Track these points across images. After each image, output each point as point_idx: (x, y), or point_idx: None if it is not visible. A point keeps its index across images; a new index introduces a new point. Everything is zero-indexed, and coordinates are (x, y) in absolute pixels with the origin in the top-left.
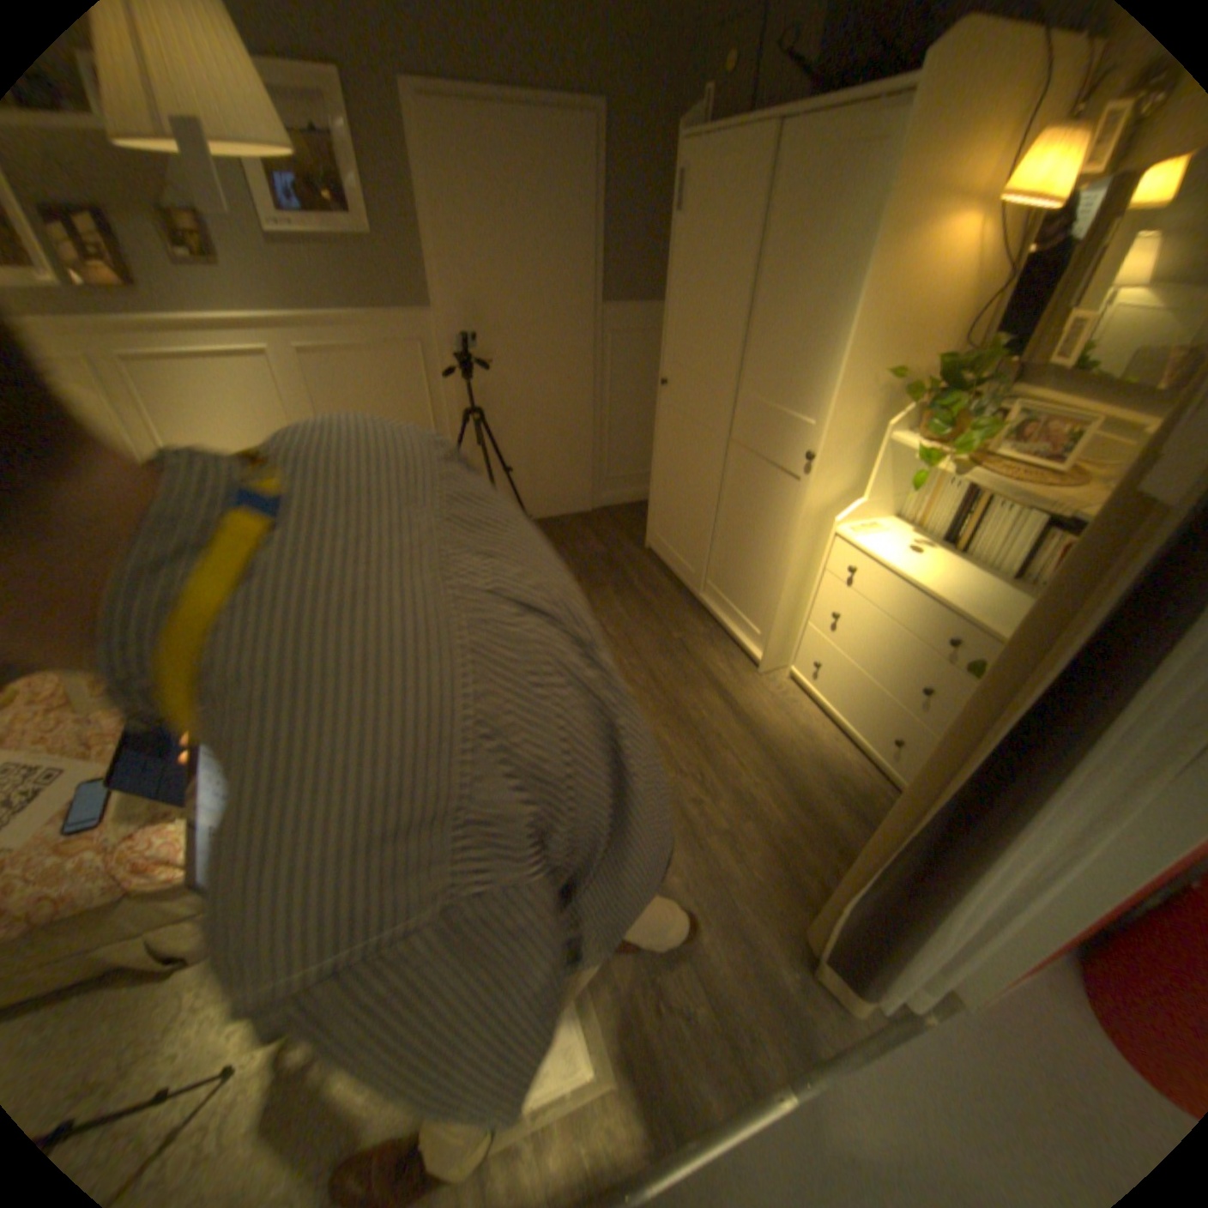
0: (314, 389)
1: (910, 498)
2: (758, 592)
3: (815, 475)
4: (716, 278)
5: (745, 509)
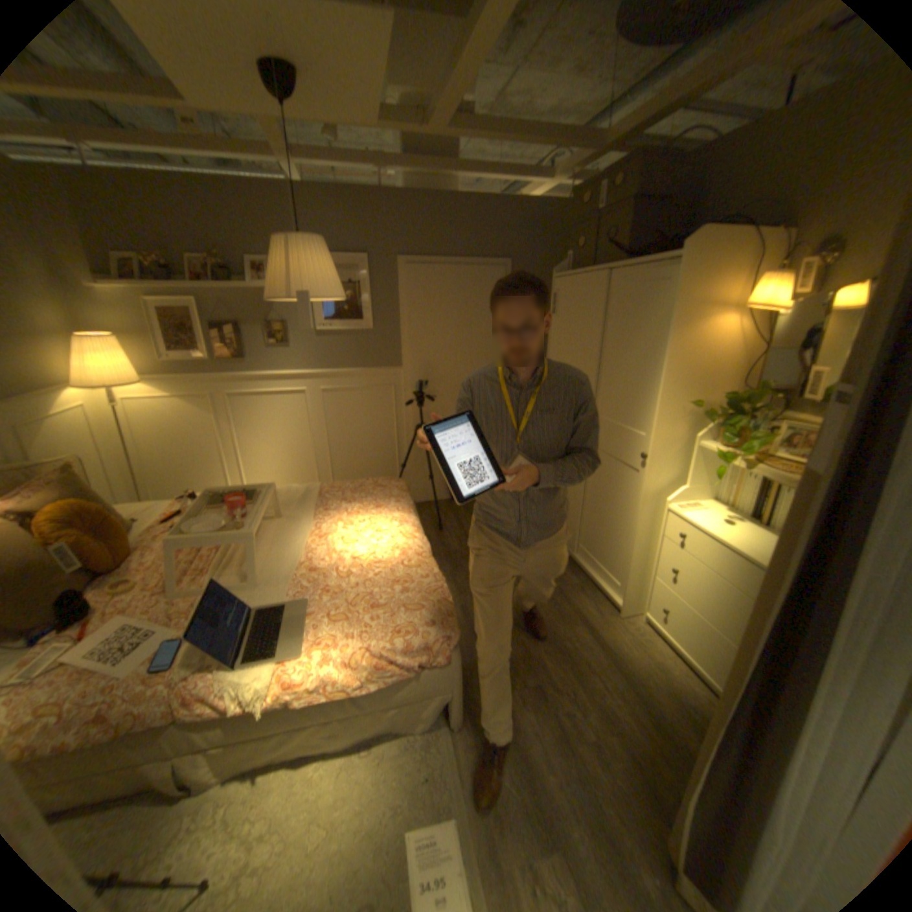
0: (327, 413)
1: (723, 487)
2: (616, 552)
3: (648, 469)
4: (577, 350)
5: (603, 492)
